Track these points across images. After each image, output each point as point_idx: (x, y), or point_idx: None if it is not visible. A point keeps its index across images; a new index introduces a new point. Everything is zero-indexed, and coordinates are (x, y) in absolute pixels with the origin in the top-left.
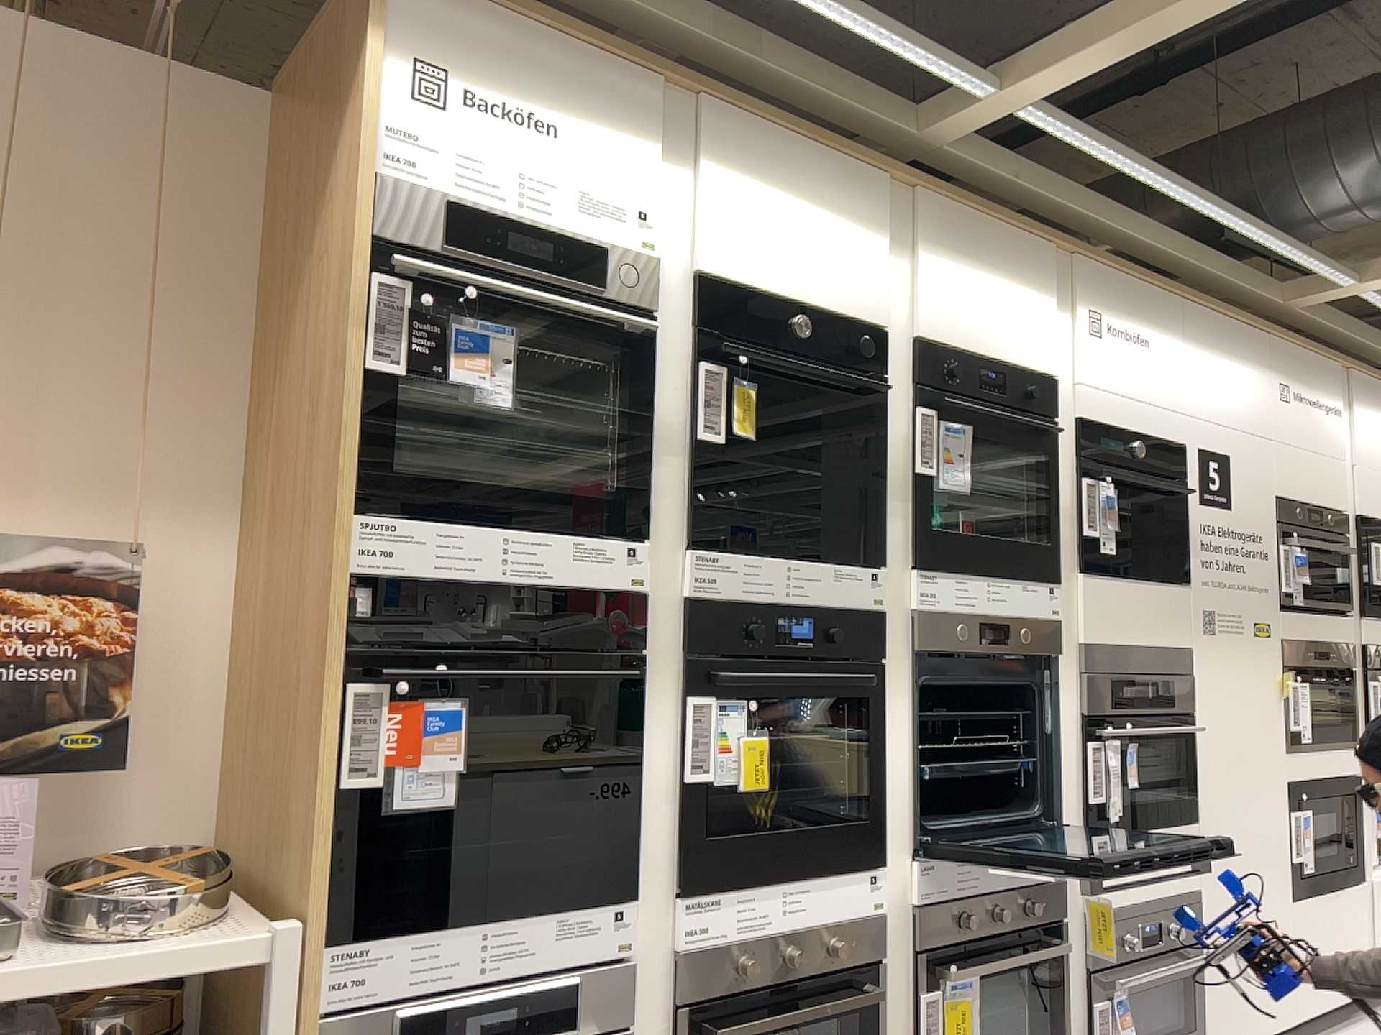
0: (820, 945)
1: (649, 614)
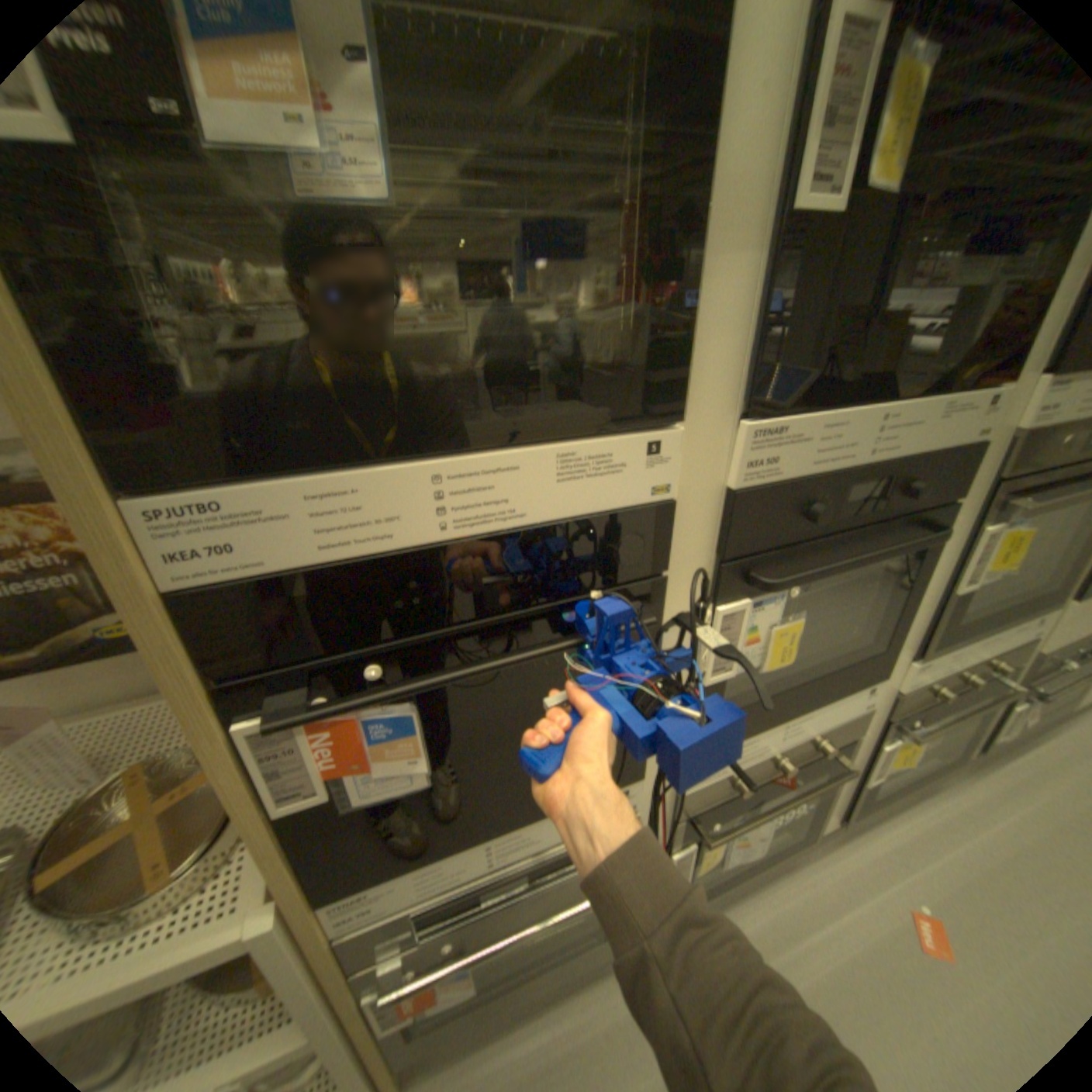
0: (810, 751)
1: (675, 521)
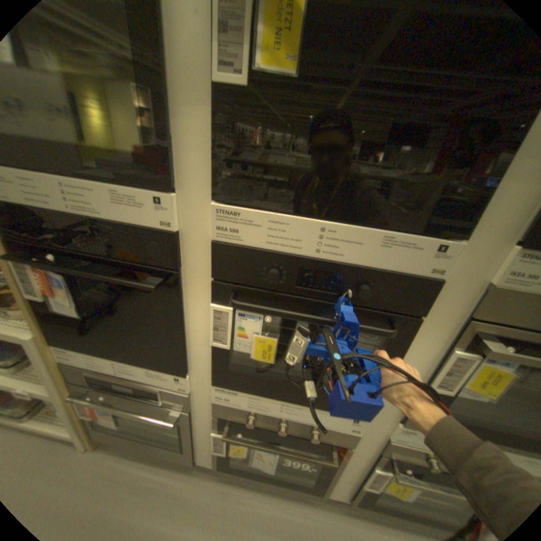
0: (305, 431)
1: (184, 246)
